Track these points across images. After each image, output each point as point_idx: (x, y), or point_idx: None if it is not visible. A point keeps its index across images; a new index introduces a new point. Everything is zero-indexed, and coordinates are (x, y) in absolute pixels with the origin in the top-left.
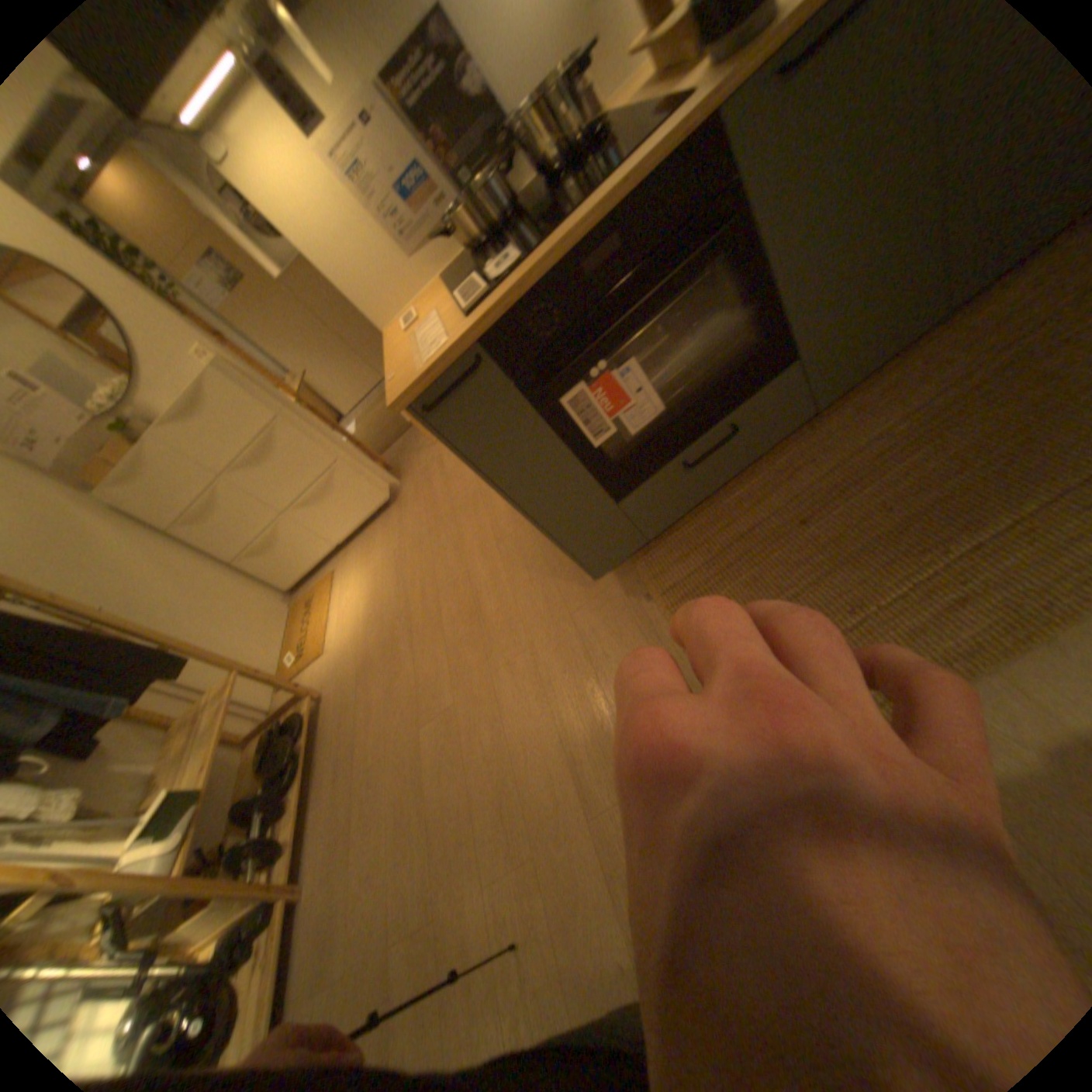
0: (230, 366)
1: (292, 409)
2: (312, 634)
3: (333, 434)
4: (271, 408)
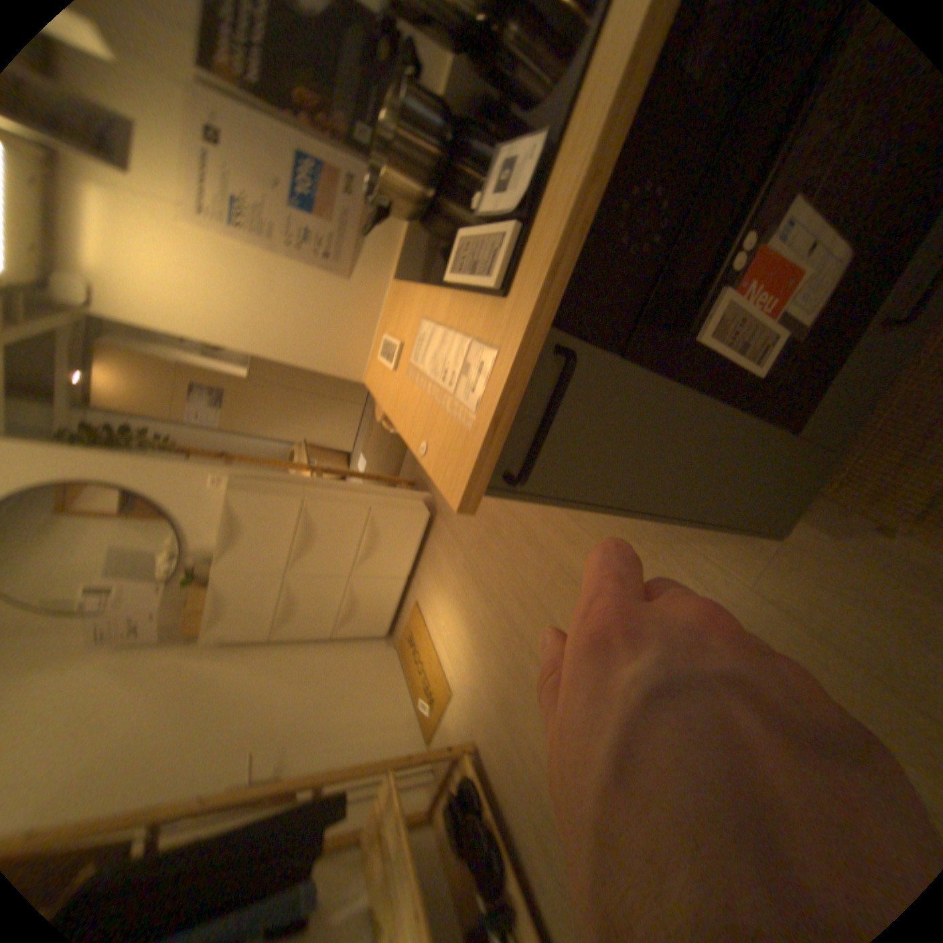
0: (244, 476)
1: (312, 482)
2: (431, 673)
3: (355, 483)
4: (294, 493)
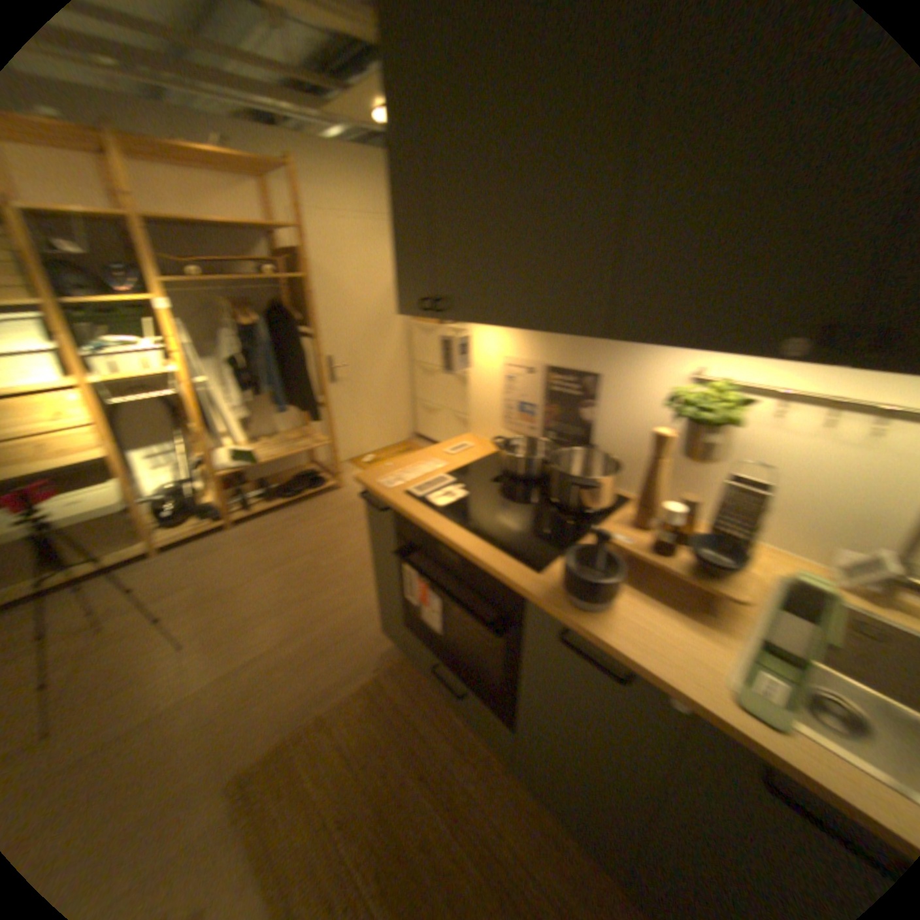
0: None
1: None
2: None
3: None
4: None
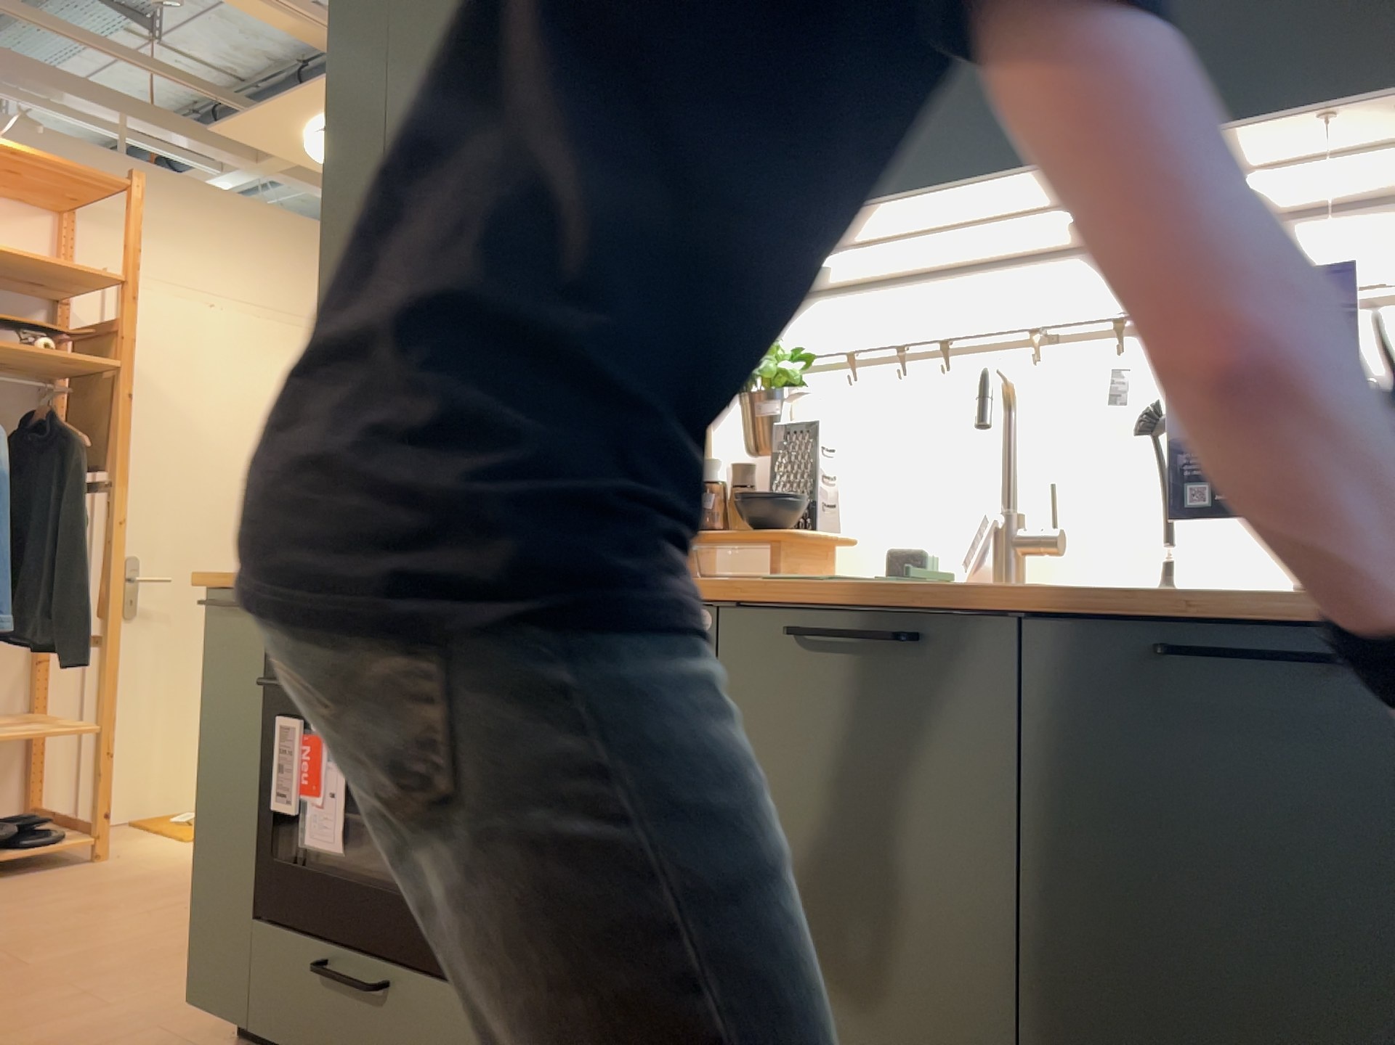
0: None
1: None
2: None
3: None
4: None
